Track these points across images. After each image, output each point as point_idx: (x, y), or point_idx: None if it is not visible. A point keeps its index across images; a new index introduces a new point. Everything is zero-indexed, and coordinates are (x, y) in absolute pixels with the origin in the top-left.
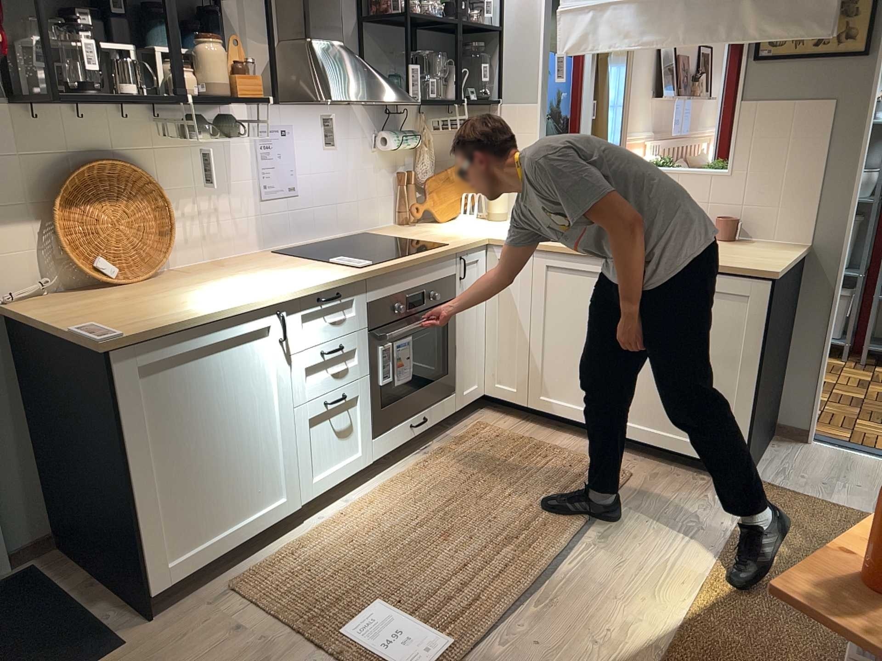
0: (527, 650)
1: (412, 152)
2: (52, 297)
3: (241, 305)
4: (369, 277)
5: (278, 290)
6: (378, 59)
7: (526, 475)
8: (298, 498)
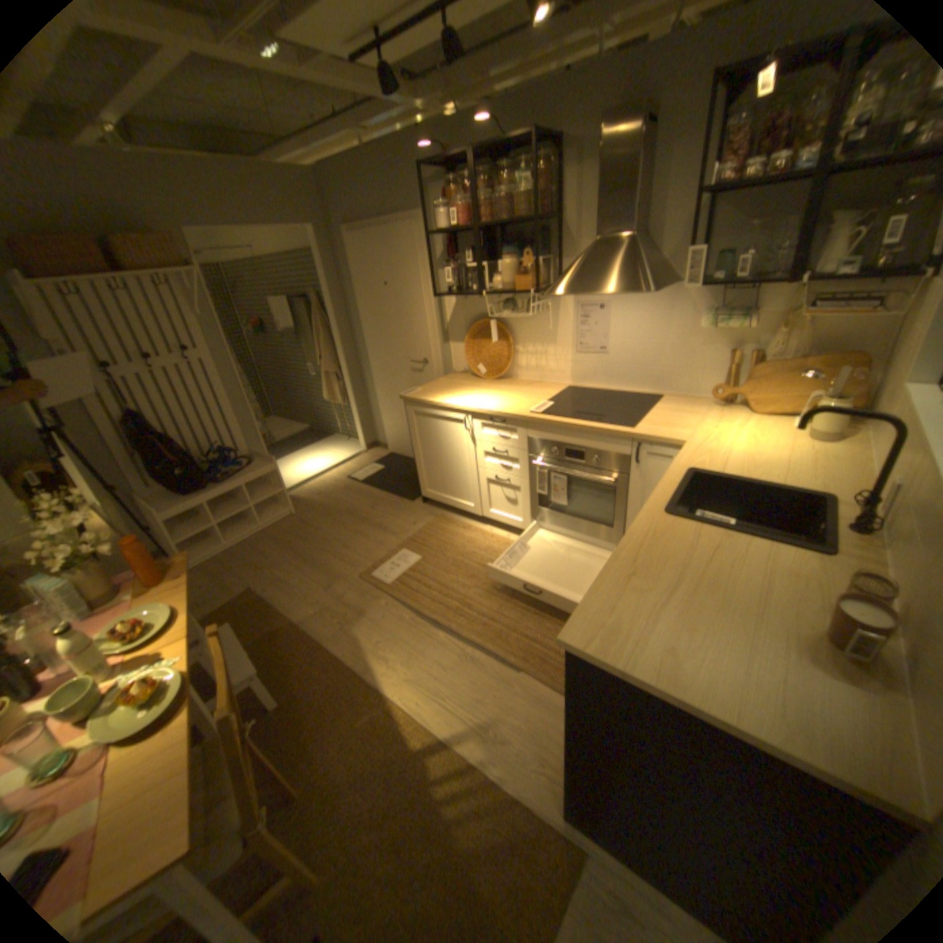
0: (380, 613)
1: (774, 331)
2: (463, 375)
3: (448, 403)
4: (527, 420)
5: (473, 405)
6: (738, 228)
7: (552, 616)
8: (479, 510)
